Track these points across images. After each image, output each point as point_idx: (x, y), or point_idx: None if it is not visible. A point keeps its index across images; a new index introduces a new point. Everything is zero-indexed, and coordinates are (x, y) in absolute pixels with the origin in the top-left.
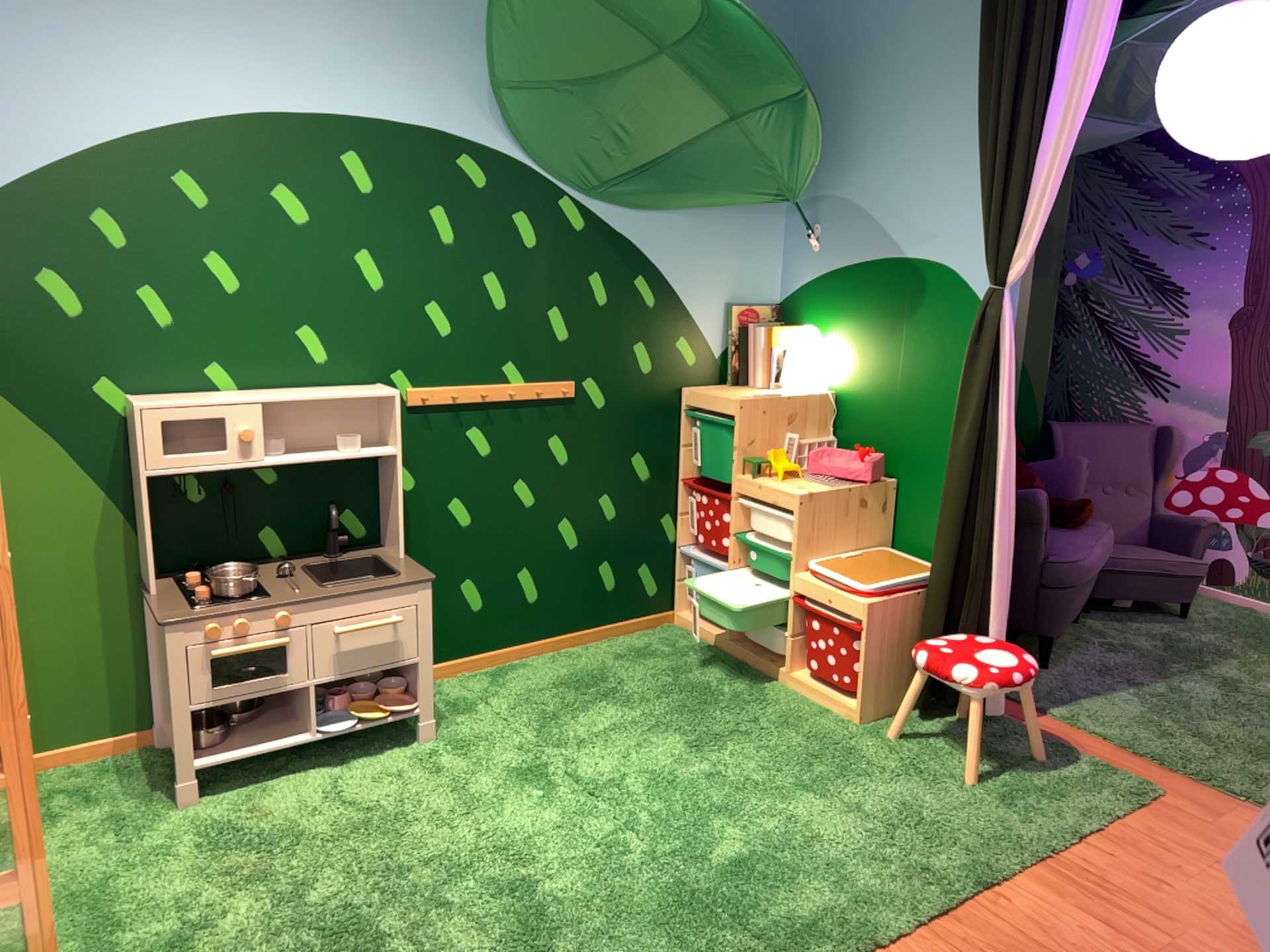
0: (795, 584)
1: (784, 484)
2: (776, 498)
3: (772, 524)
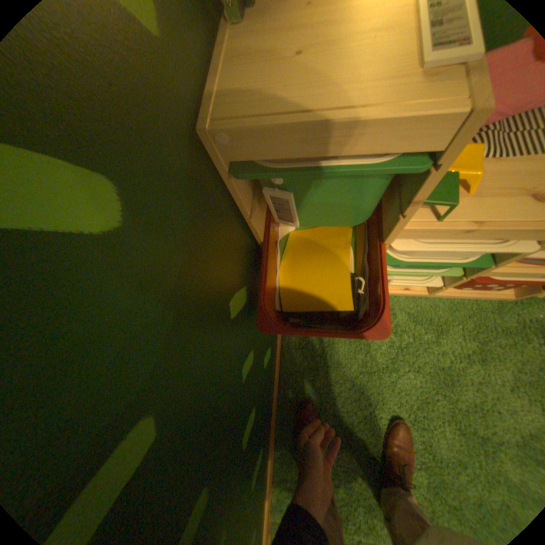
0: (481, 273)
1: (490, 198)
2: (503, 234)
3: (454, 244)
